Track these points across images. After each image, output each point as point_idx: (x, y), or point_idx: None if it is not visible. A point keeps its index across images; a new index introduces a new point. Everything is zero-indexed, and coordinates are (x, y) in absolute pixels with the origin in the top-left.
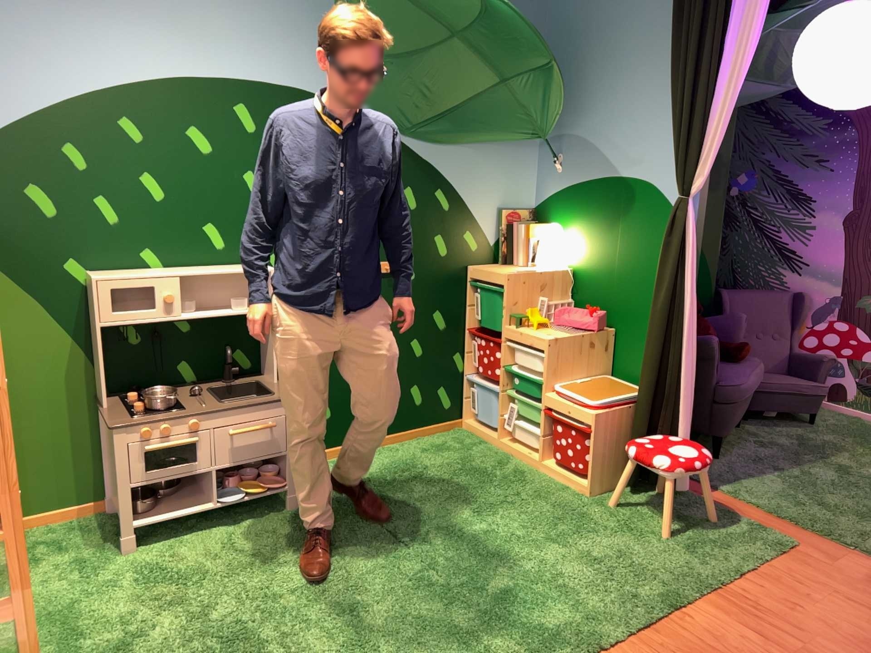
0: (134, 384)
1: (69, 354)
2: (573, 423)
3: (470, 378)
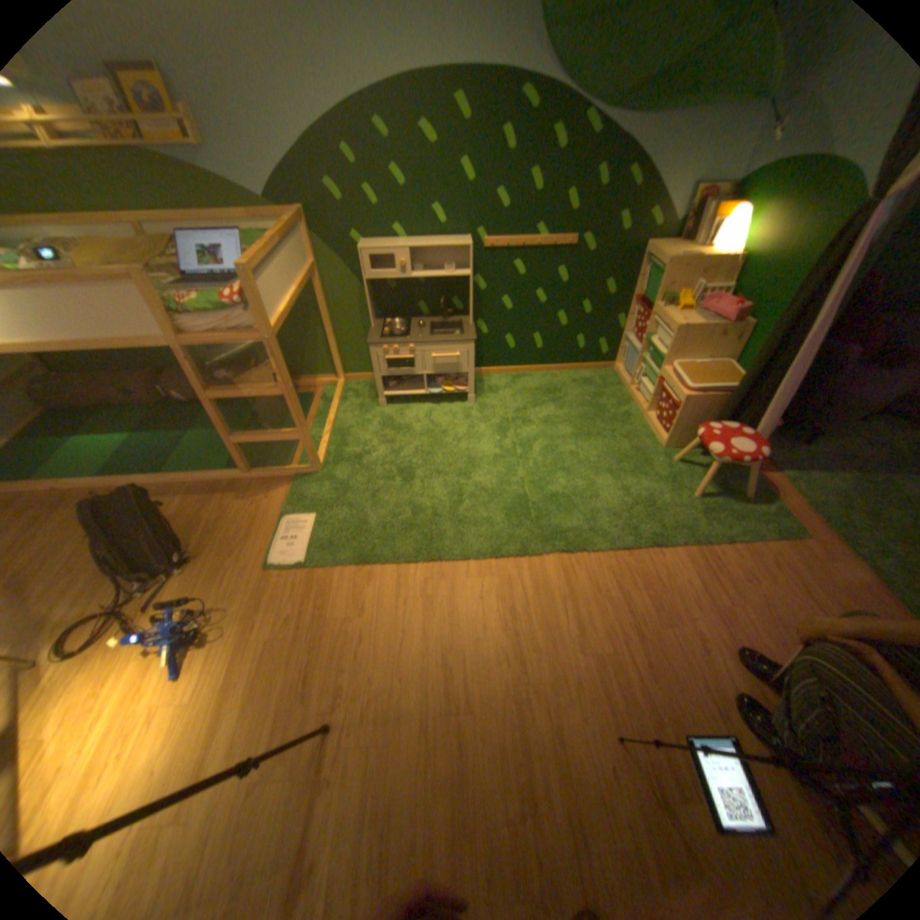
0: (393, 314)
1: (357, 293)
2: (671, 396)
3: (625, 337)
